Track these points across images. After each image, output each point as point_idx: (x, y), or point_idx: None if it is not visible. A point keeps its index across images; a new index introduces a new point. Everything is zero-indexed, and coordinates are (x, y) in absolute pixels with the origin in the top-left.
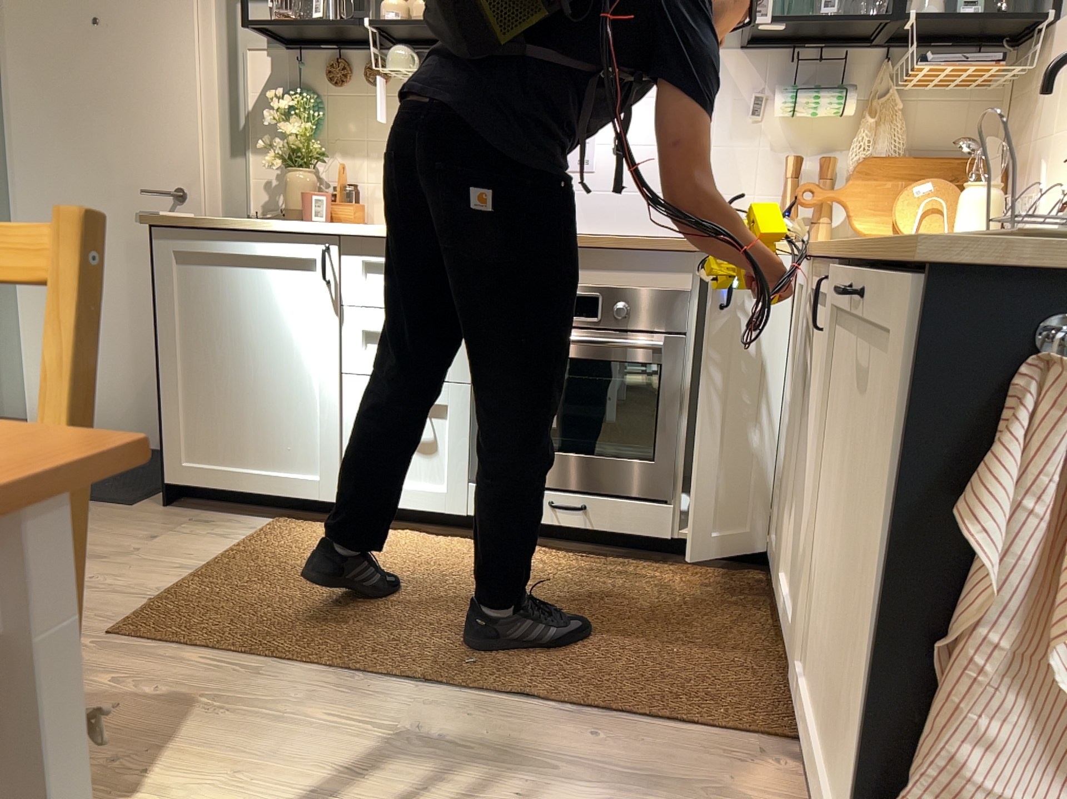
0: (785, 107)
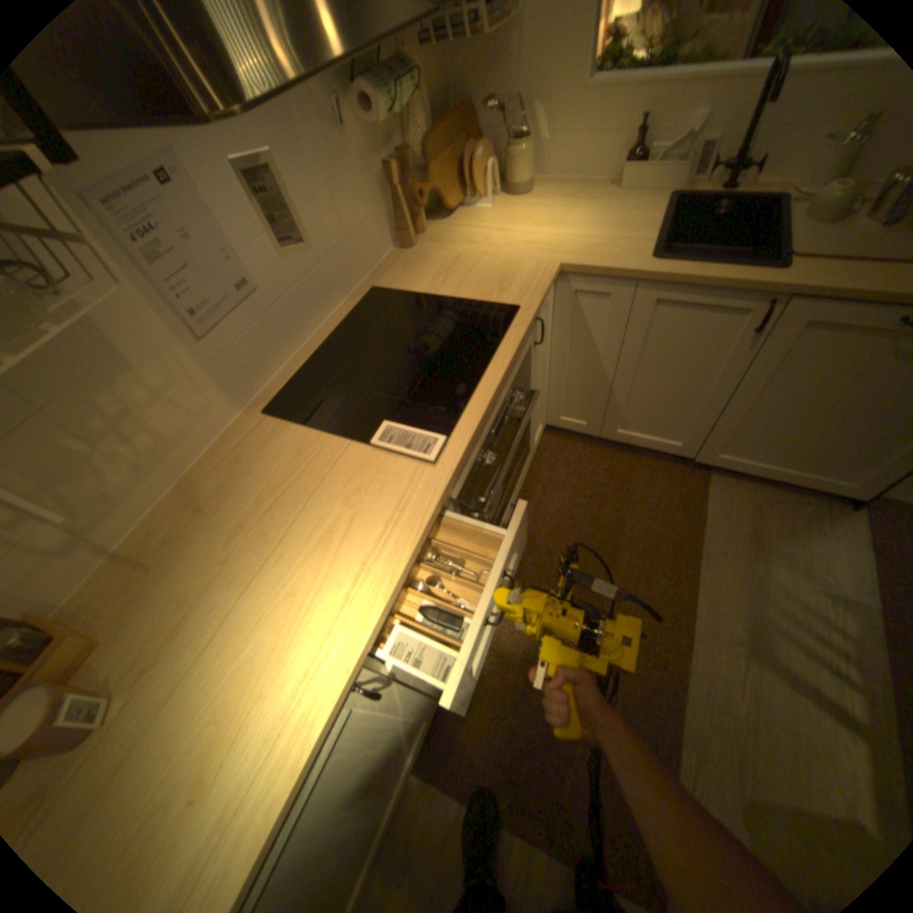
0: (382, 107)
